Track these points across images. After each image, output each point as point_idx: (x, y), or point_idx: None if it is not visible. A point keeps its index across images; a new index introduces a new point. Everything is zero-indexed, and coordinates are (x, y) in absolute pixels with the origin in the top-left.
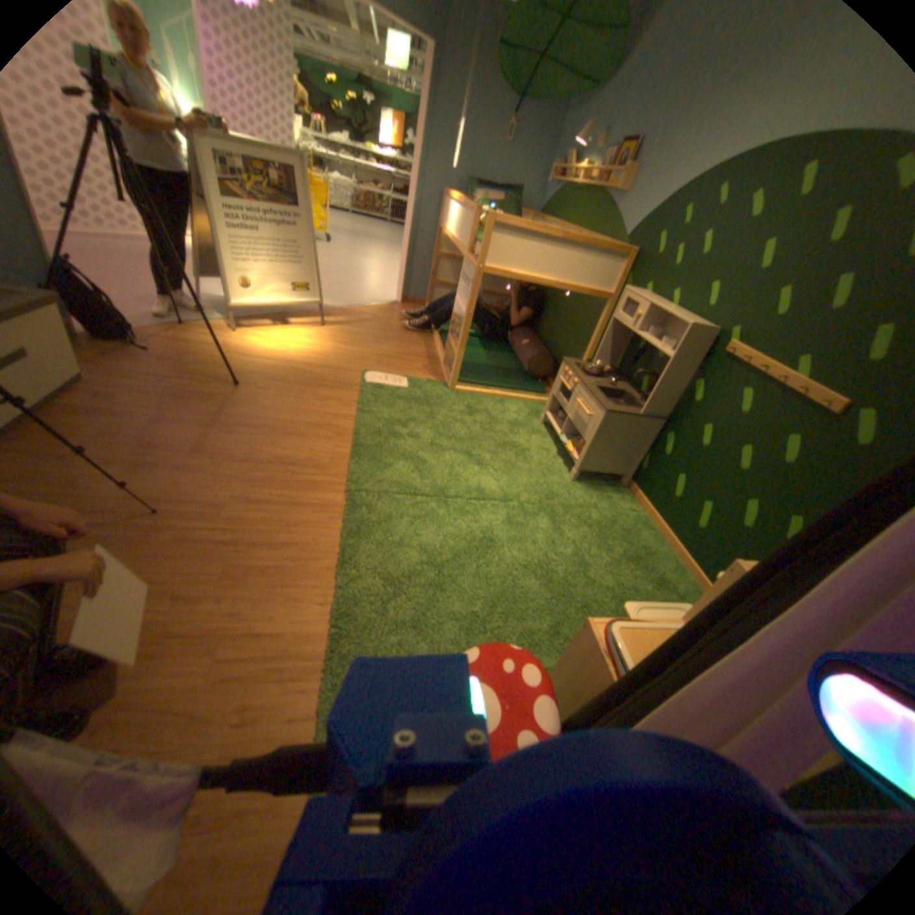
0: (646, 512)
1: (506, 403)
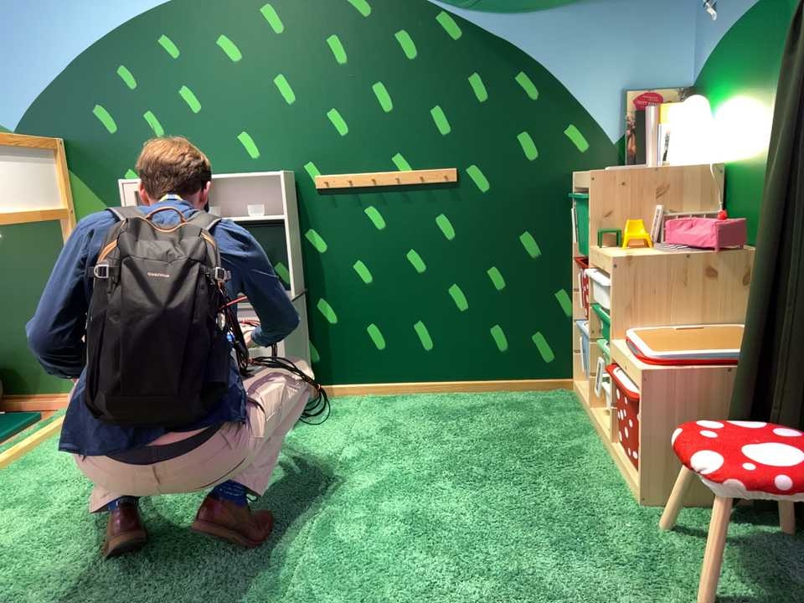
0: (364, 394)
1: (33, 458)
